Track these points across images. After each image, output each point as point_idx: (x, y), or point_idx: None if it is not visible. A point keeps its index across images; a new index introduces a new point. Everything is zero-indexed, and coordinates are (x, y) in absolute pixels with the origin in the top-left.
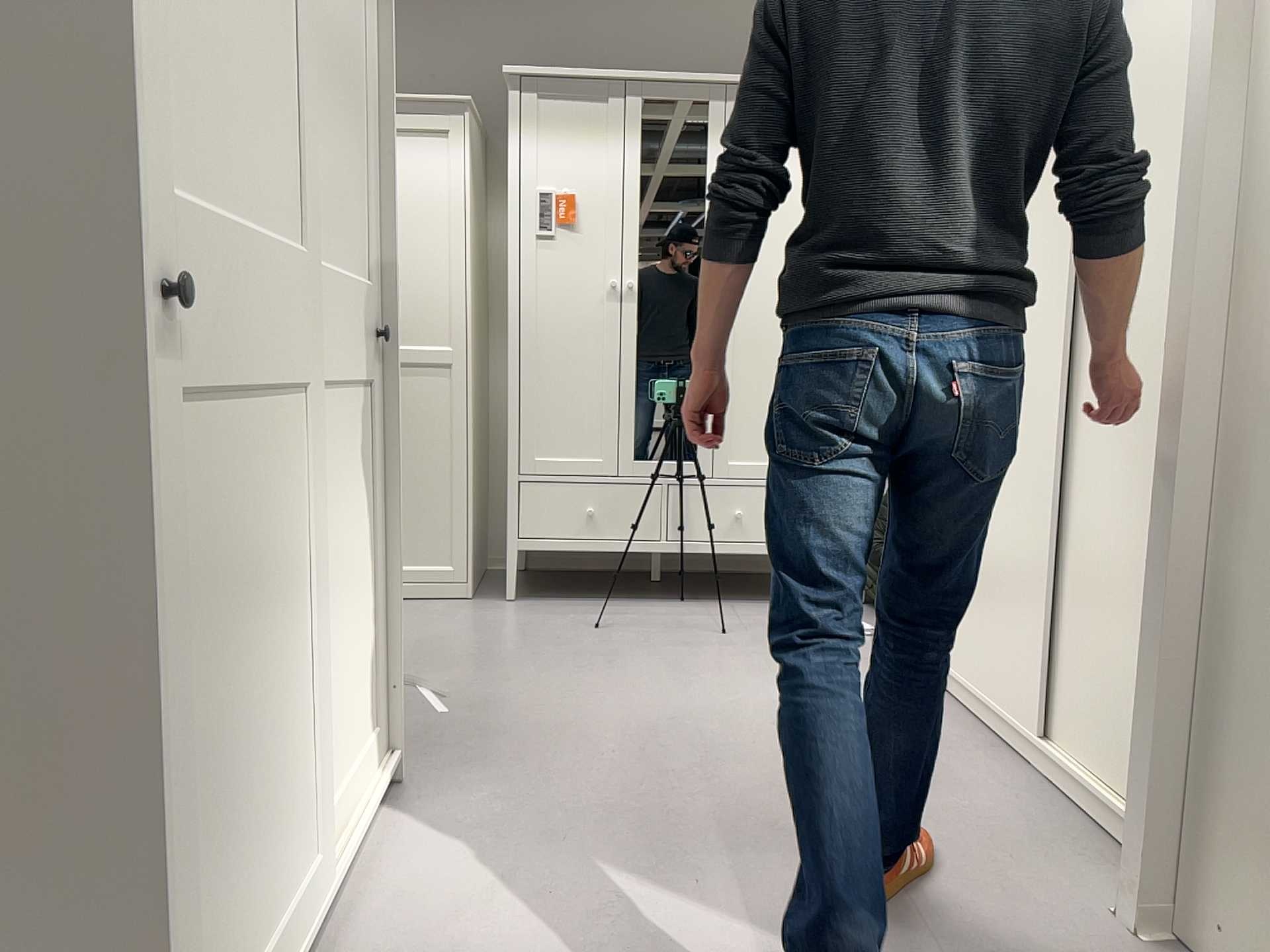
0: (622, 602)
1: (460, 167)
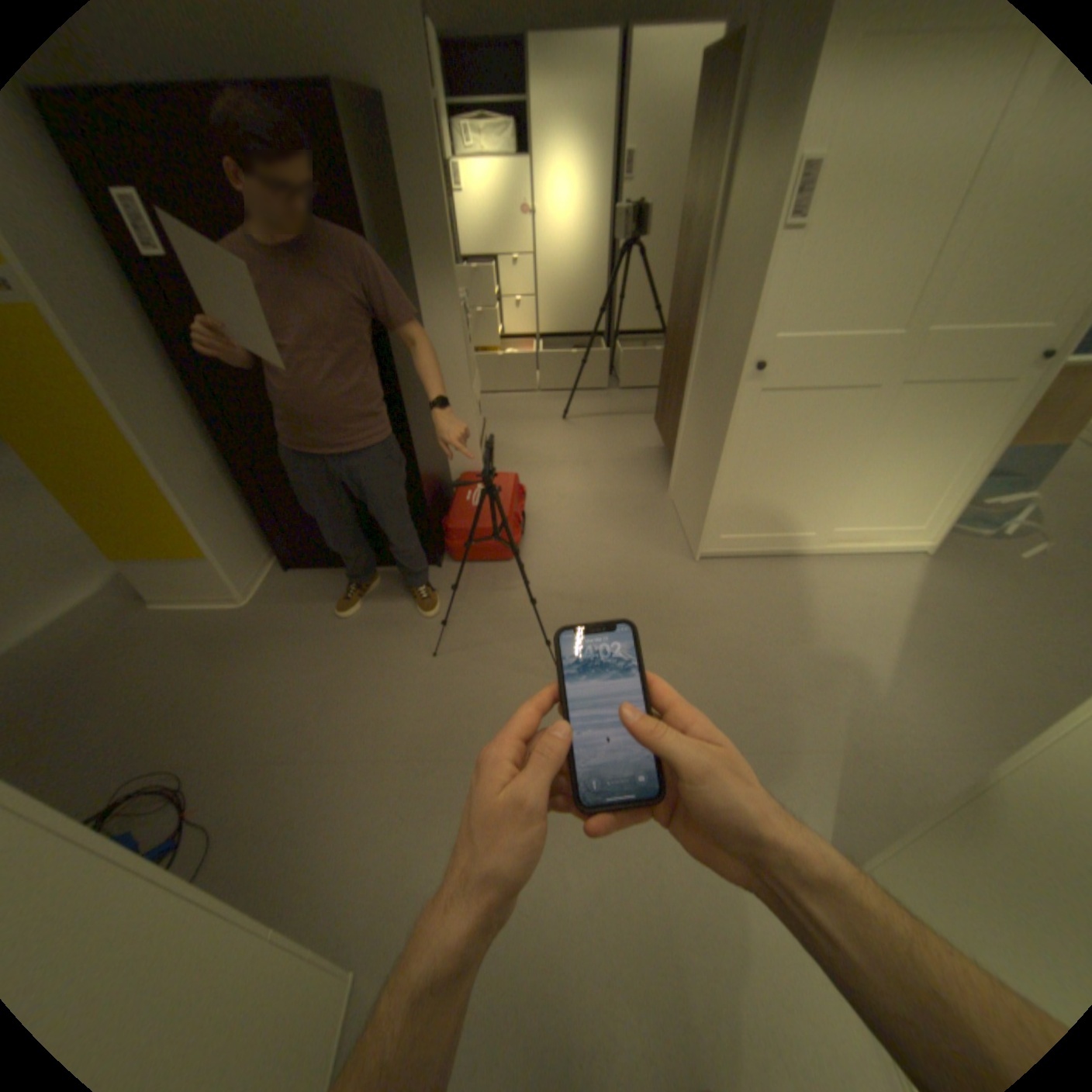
0: None
1: None
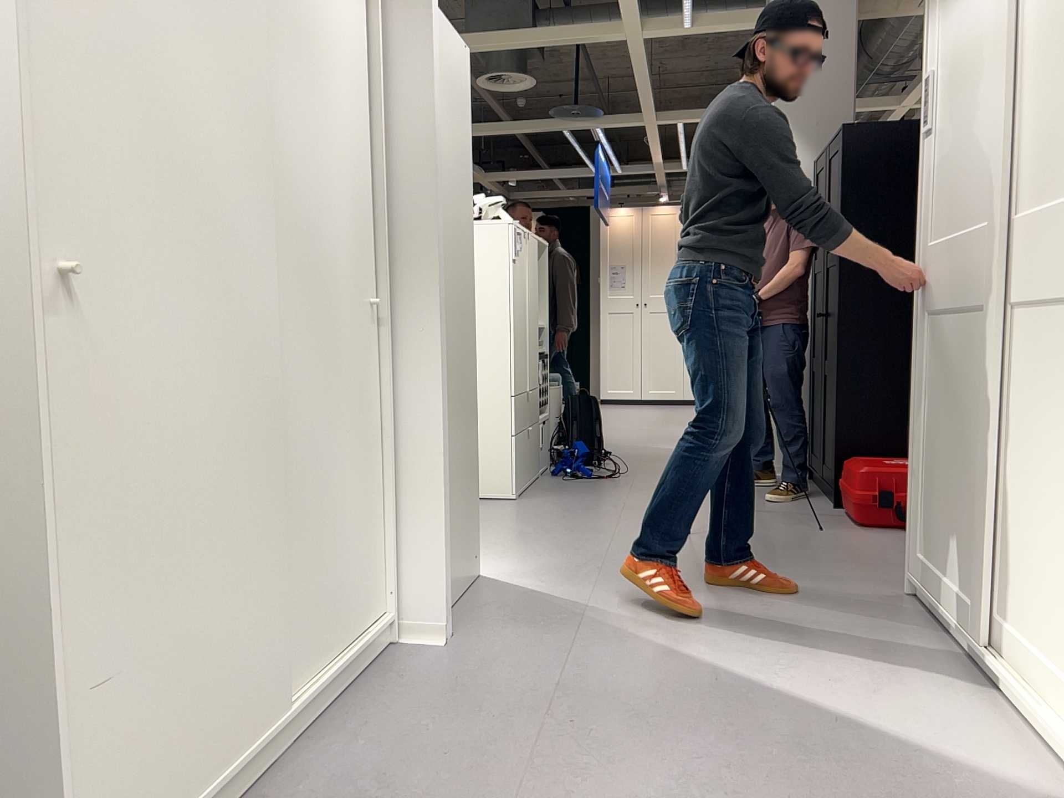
0: None
1: None
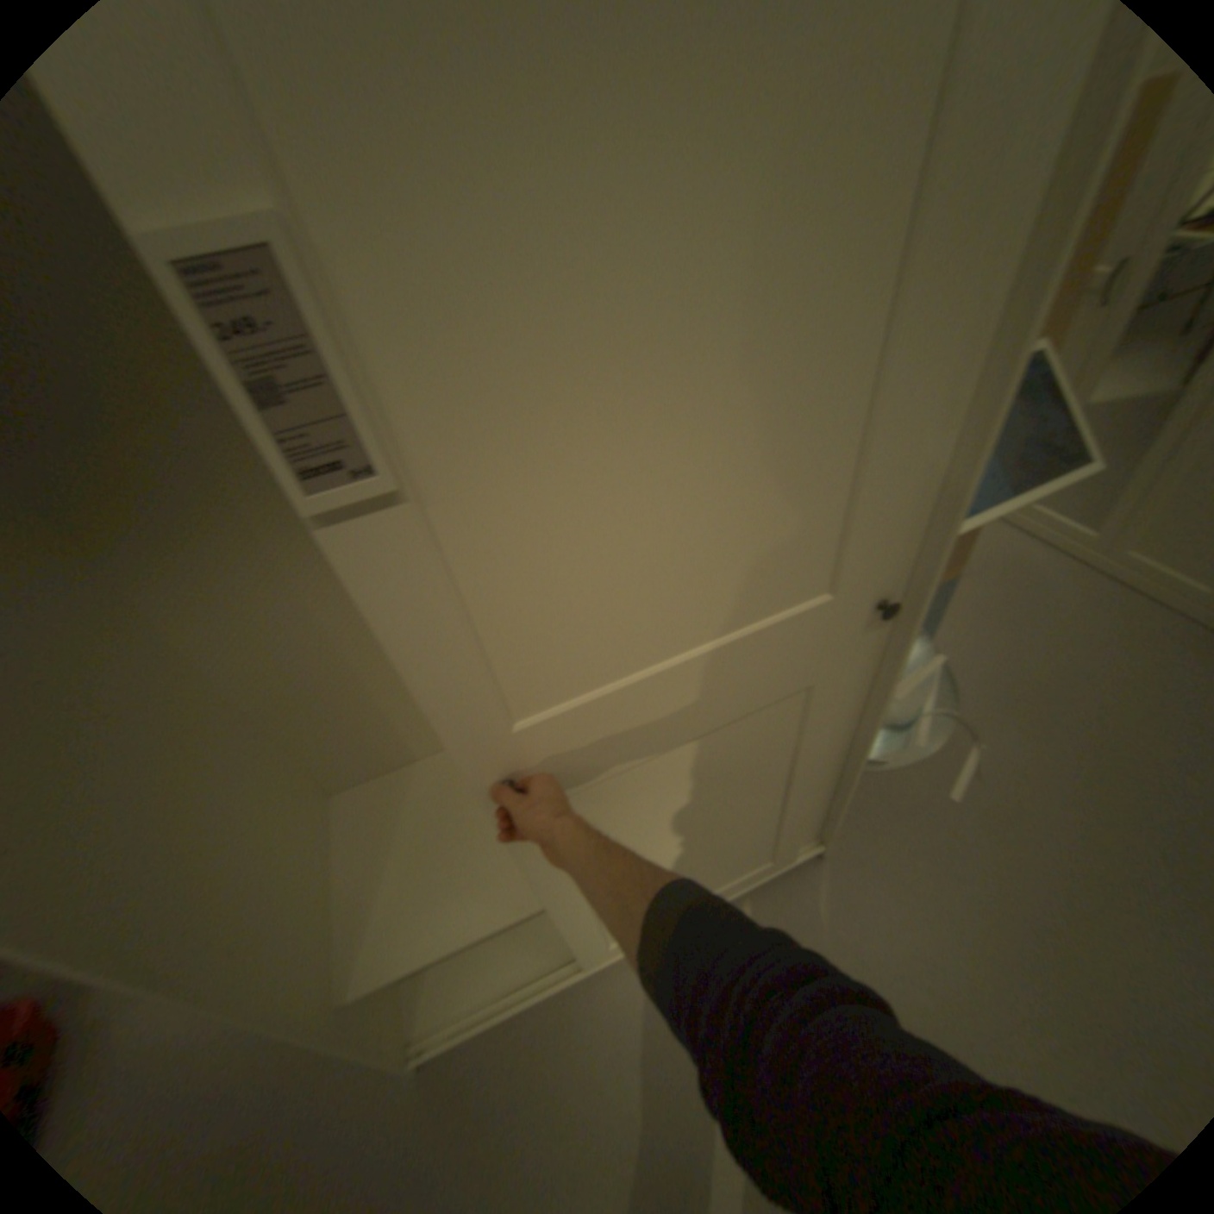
0: None
1: None
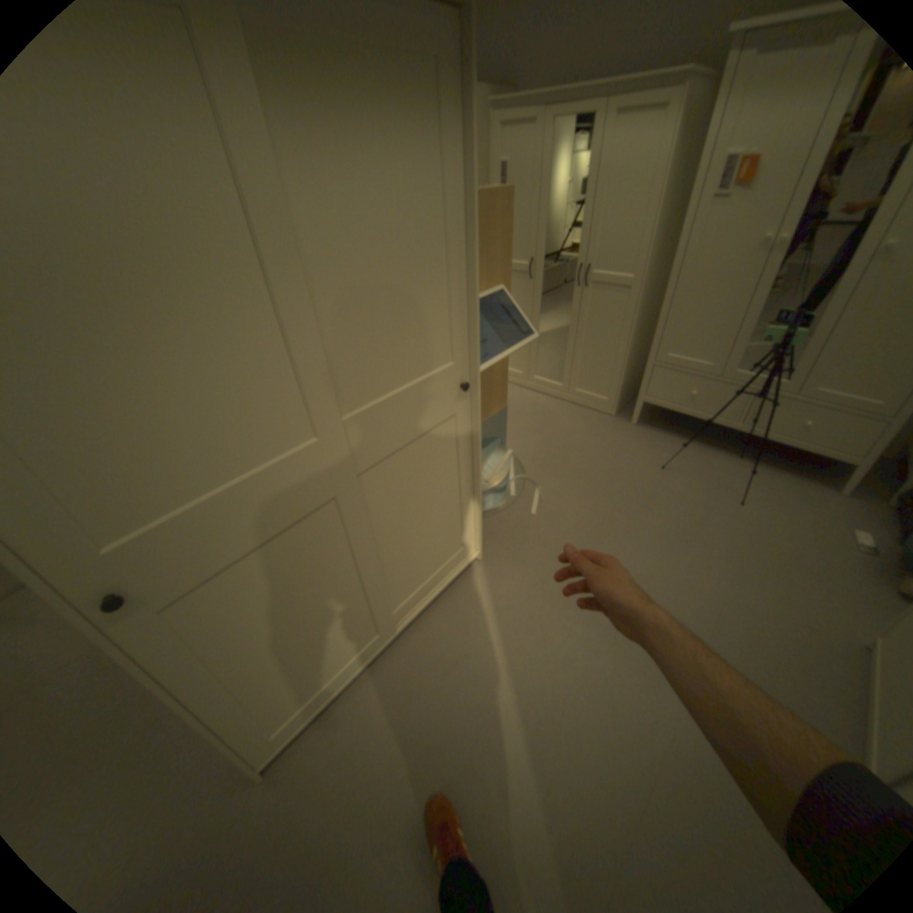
0: (700, 443)
1: (668, 134)
